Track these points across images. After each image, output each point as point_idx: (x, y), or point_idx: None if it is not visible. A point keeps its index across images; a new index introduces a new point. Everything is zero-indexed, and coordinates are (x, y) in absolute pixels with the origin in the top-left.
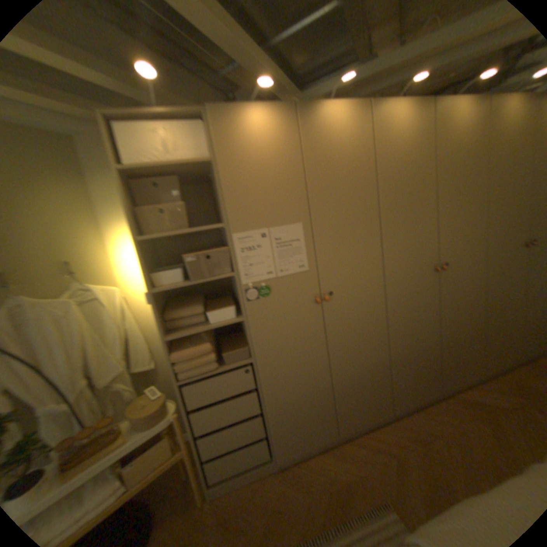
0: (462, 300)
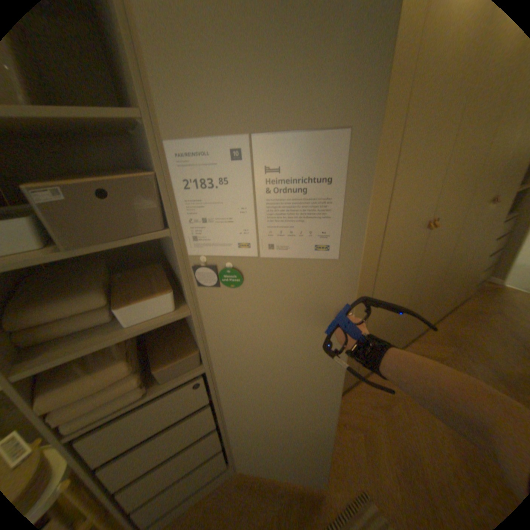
0: (436, 260)
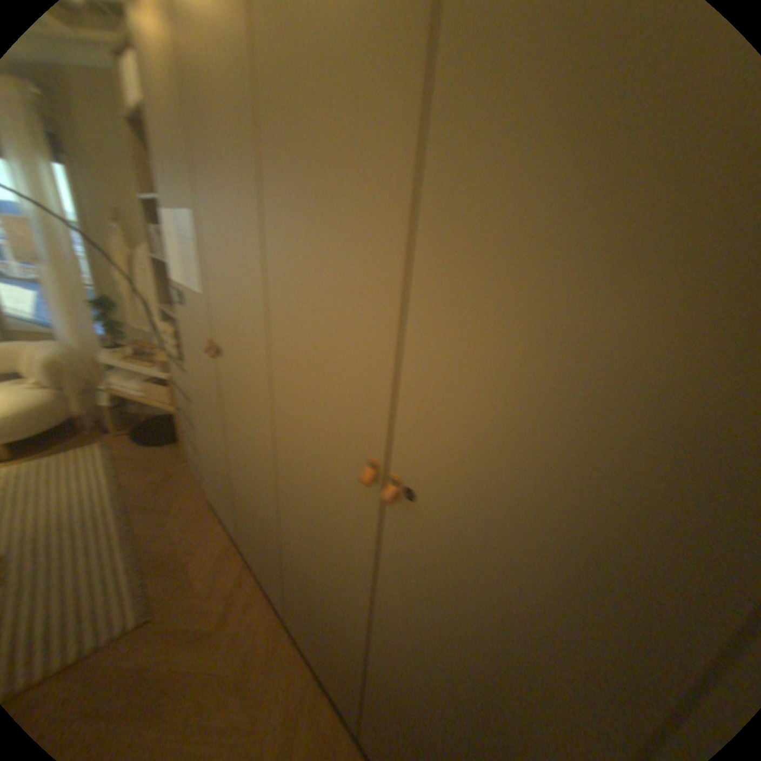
0: (440, 659)
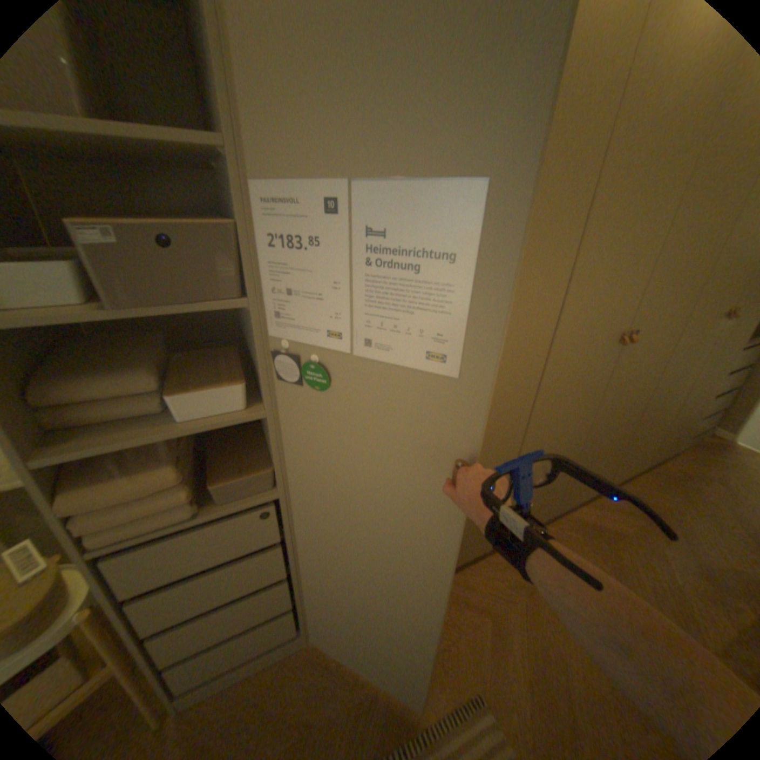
0: (629, 391)
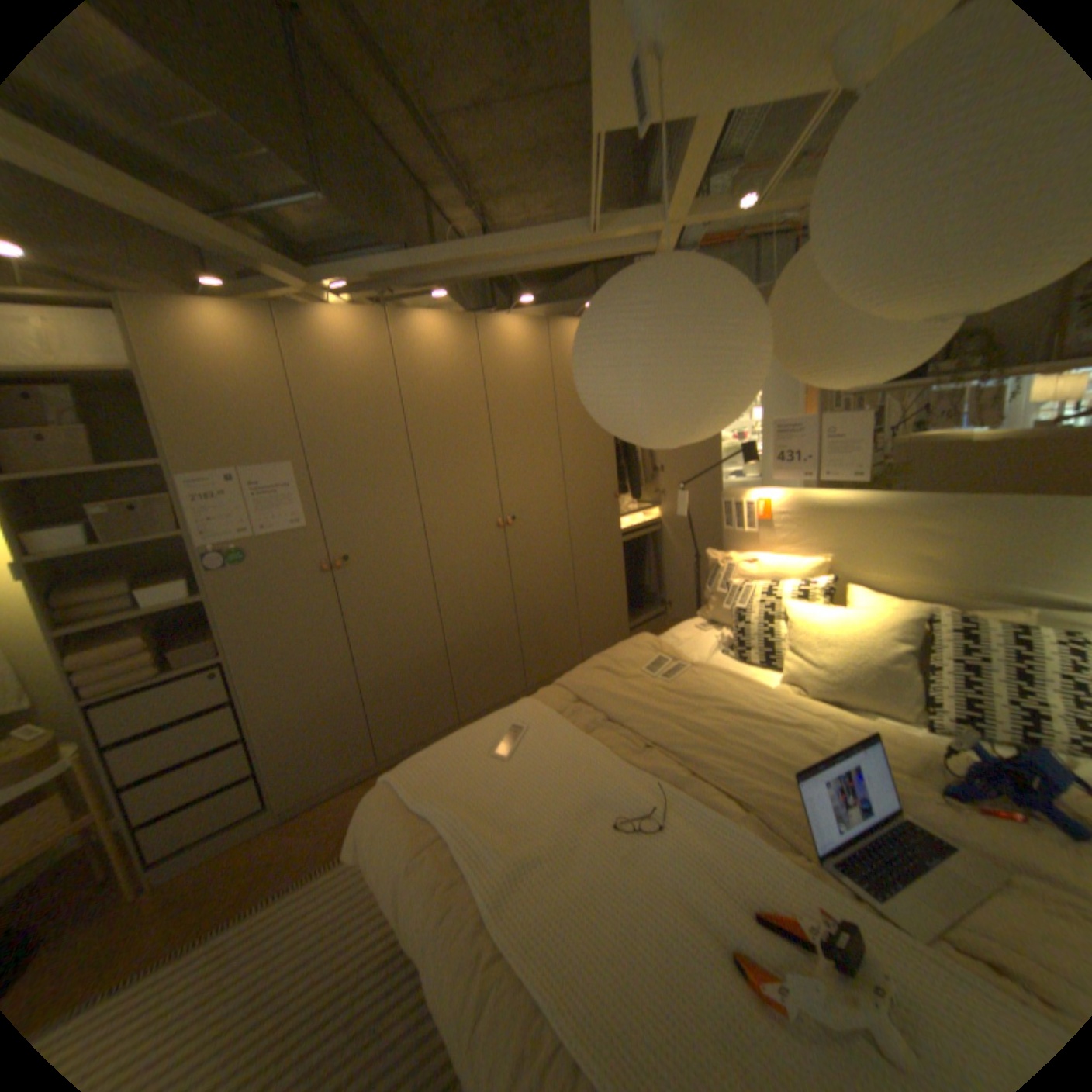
0: (539, 564)
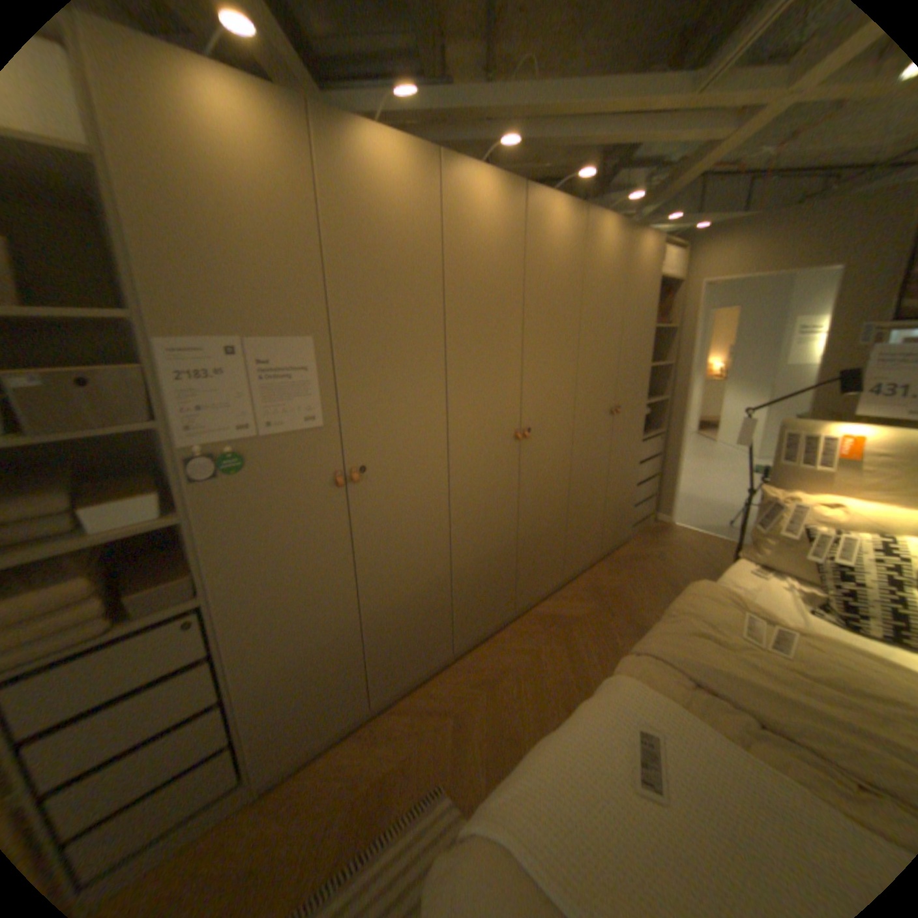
0: (543, 481)
